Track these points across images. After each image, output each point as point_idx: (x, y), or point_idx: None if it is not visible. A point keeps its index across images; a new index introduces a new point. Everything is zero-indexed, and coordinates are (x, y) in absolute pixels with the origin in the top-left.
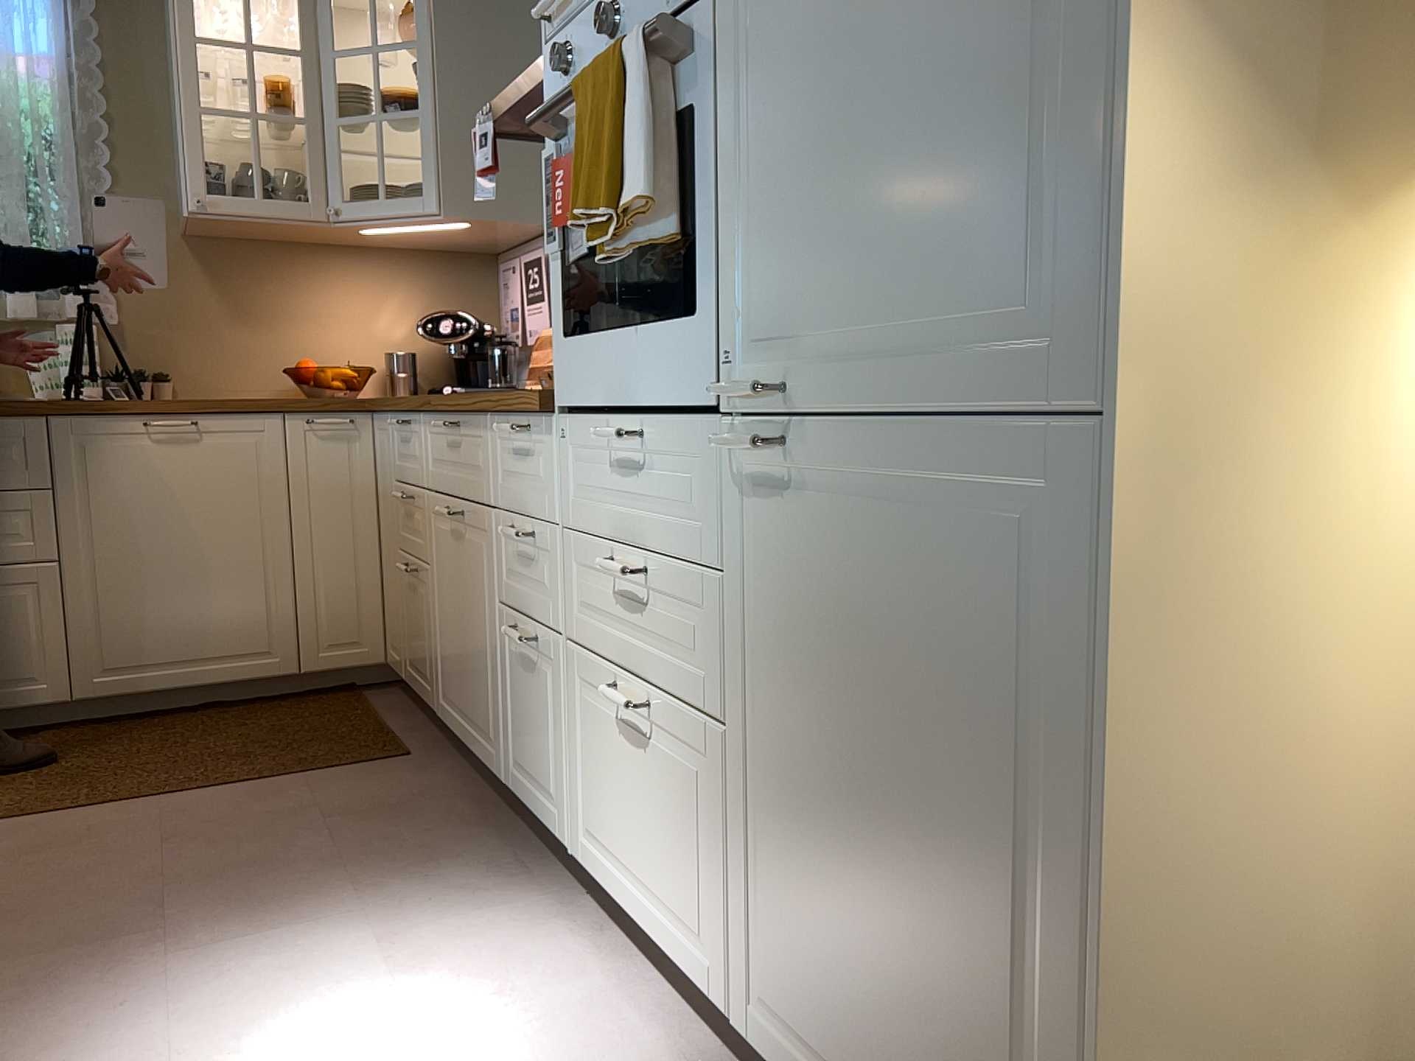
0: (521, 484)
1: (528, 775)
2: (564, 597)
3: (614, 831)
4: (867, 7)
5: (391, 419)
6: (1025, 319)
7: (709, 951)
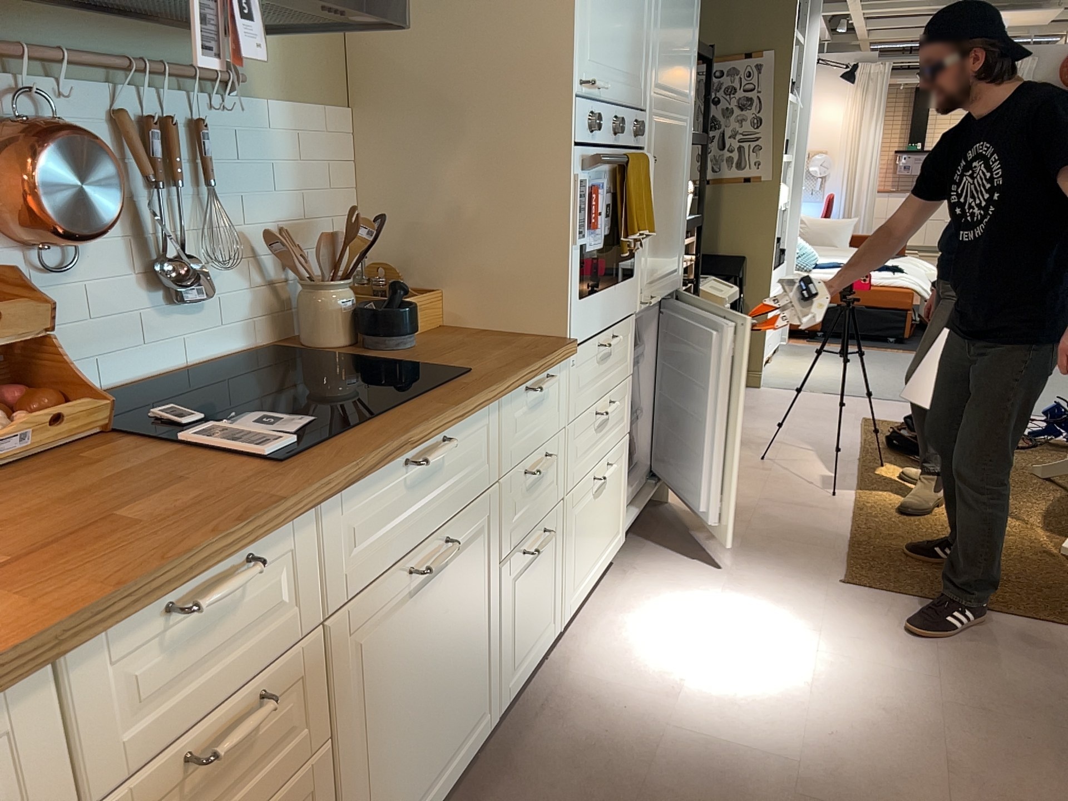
0: (532, 428)
1: (524, 655)
2: (564, 471)
3: (587, 558)
4: (667, 186)
5: (73, 664)
6: (676, 269)
7: (618, 530)
